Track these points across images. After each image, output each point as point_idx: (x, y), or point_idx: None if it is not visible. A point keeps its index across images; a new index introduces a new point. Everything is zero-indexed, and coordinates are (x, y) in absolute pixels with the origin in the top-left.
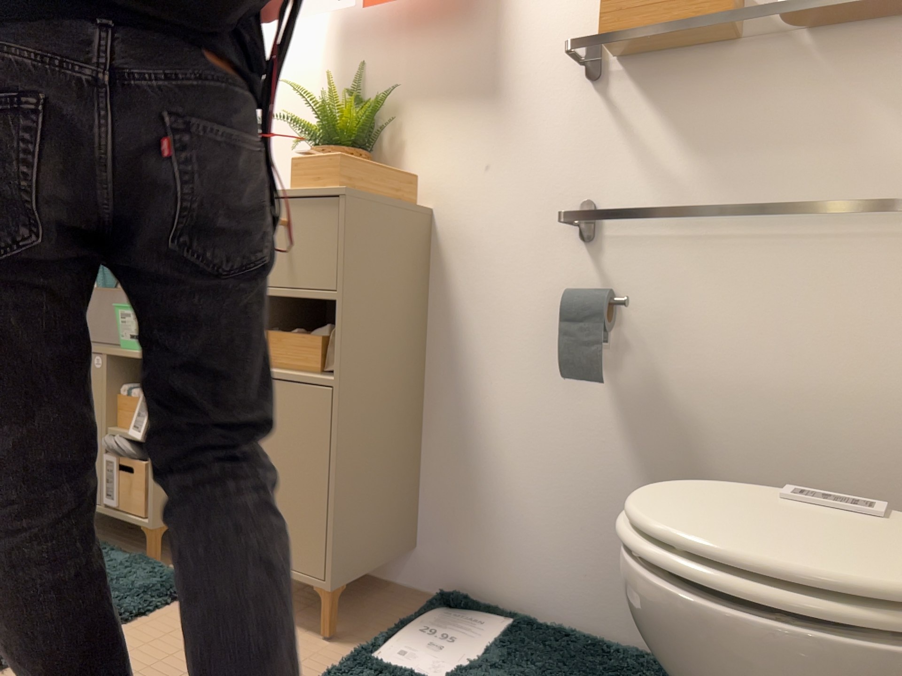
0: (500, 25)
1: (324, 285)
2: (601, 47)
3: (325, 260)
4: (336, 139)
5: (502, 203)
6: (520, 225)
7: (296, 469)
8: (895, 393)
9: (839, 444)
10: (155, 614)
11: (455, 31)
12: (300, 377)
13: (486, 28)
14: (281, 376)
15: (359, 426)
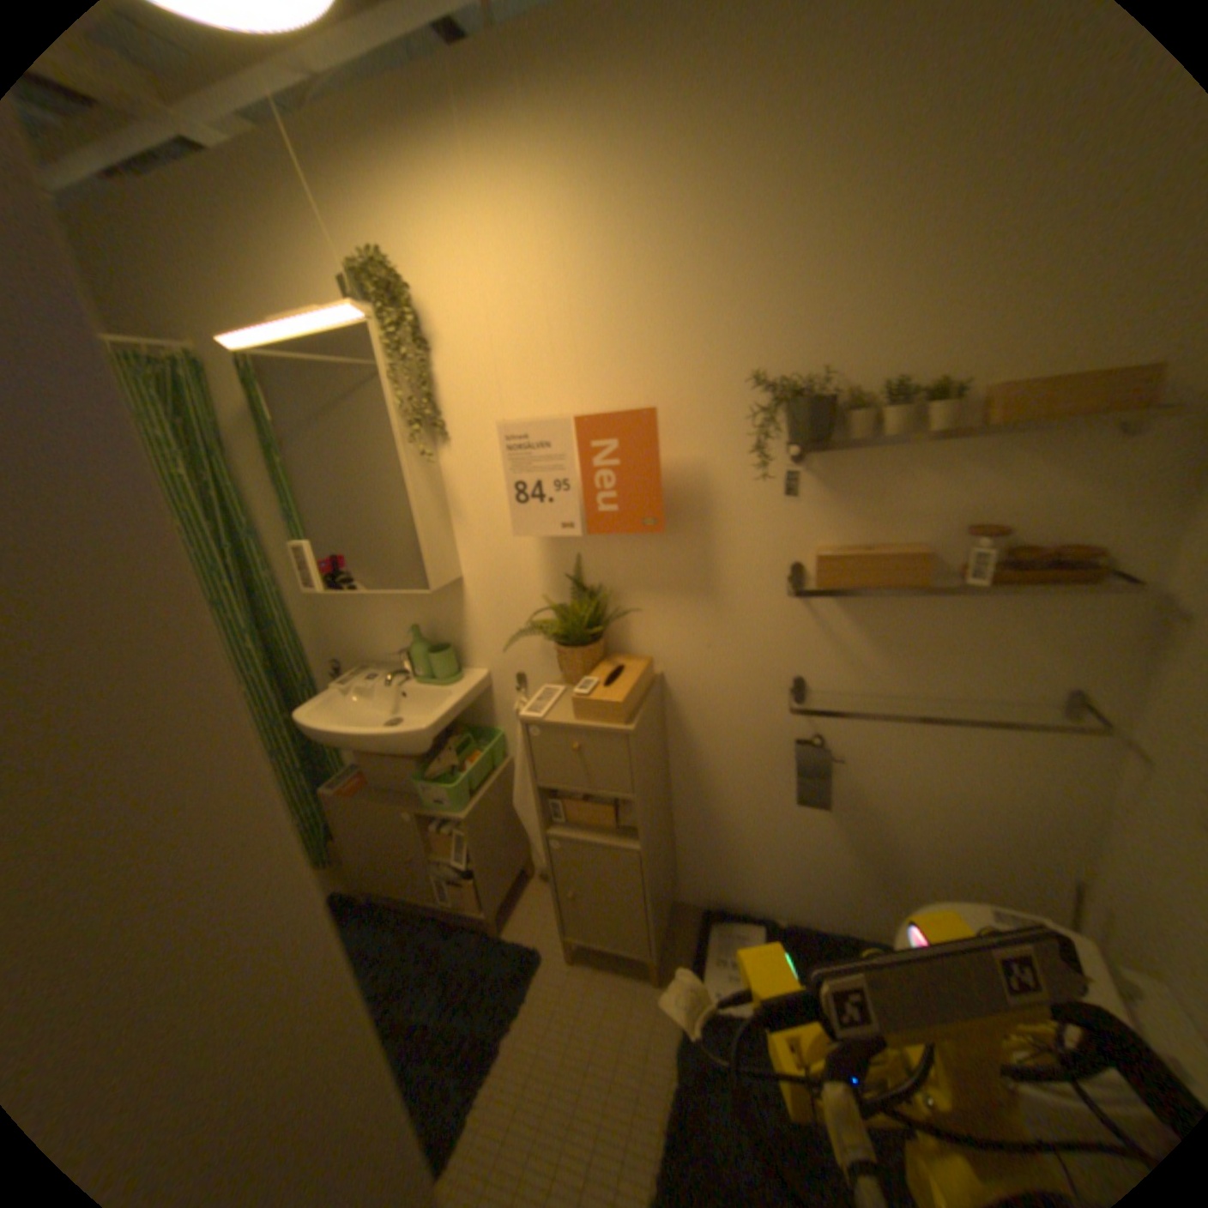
0: (710, 537)
1: (619, 790)
2: (825, 597)
3: (618, 774)
4: (579, 640)
5: (725, 672)
6: (742, 689)
7: (612, 900)
8: (1031, 808)
9: (991, 833)
10: (527, 1009)
11: (666, 537)
12: (605, 845)
13: (696, 538)
14: (587, 844)
15: (653, 864)
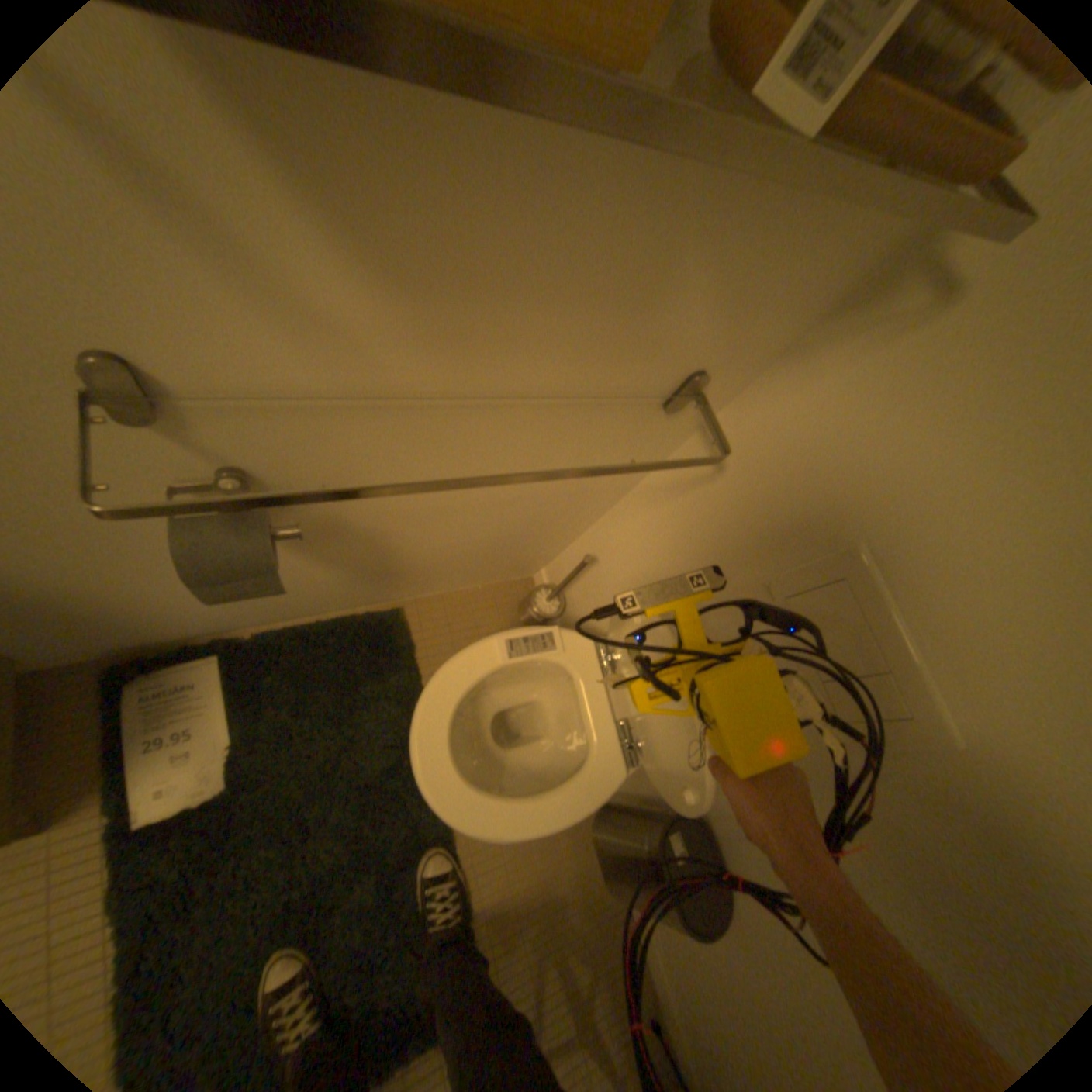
0: None
1: None
2: None
3: None
4: None
5: None
6: None
7: None
8: (567, 493)
9: (513, 519)
10: None
11: None
12: None
13: None
14: None
15: None
